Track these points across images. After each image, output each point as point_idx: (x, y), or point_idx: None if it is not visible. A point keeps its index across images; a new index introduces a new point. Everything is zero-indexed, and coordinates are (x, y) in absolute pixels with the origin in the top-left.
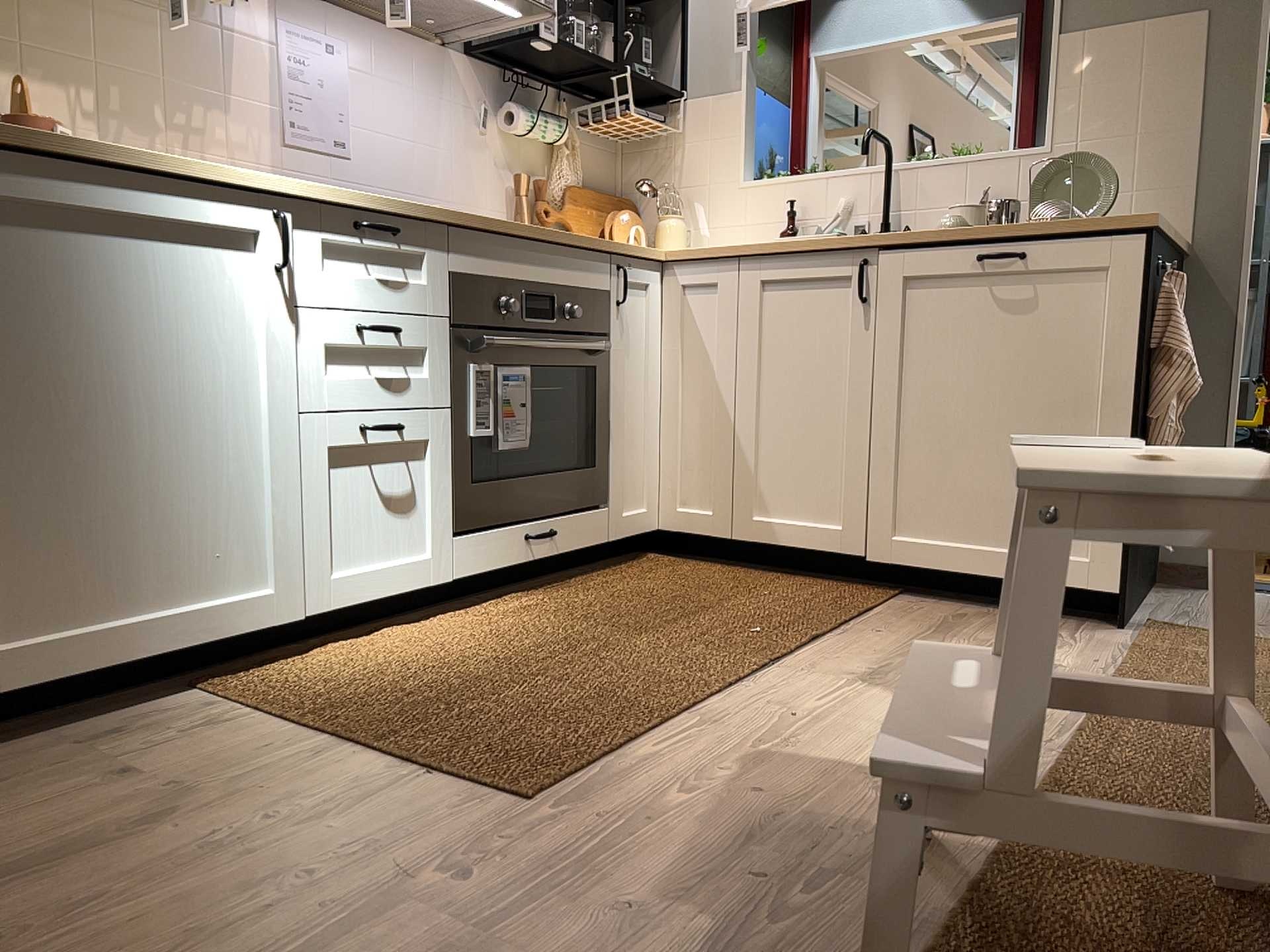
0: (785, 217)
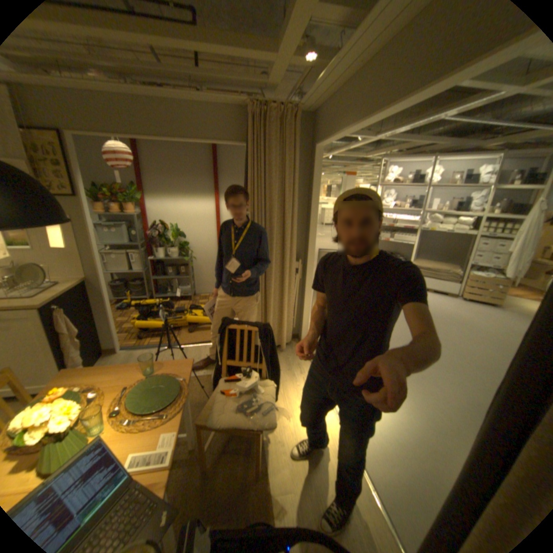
0: None
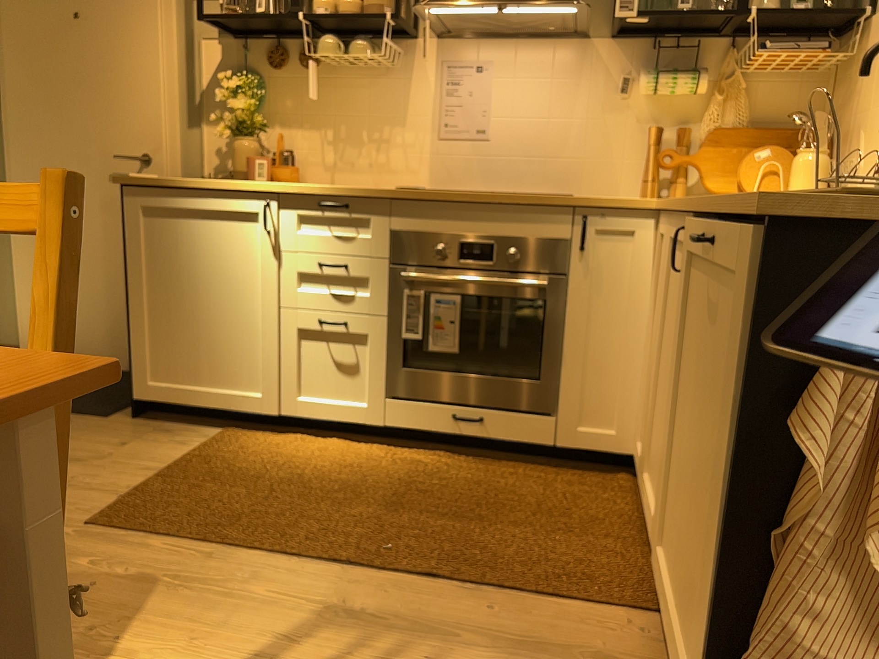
0: None
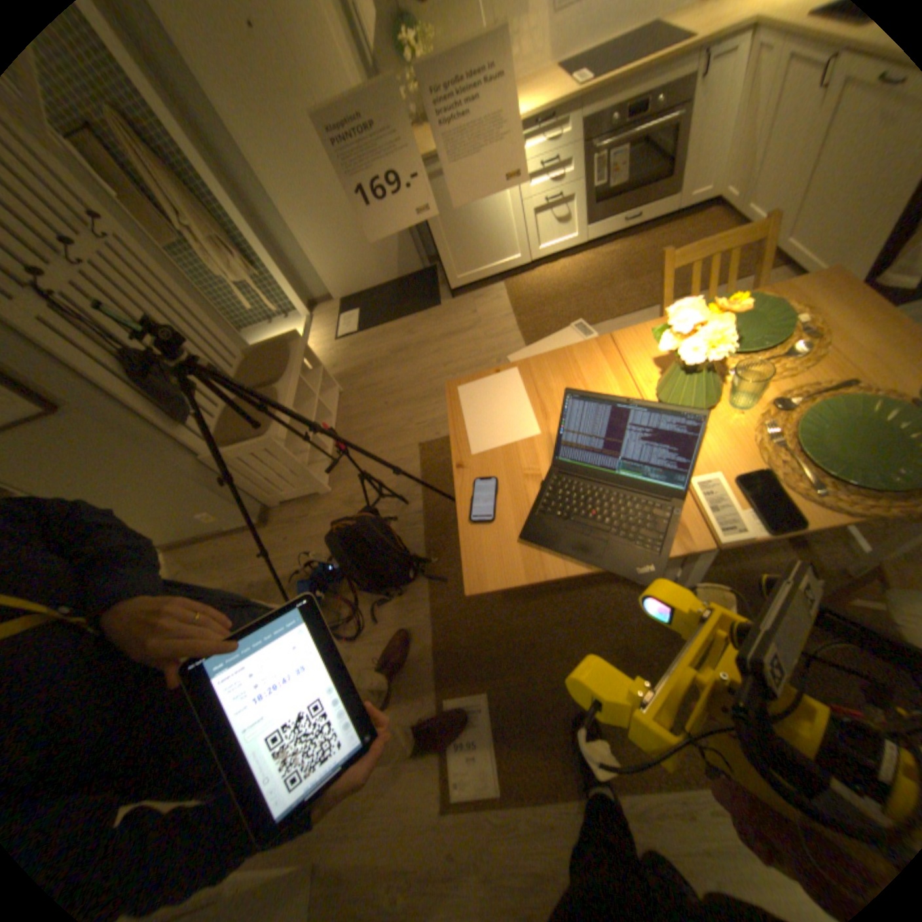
0: None
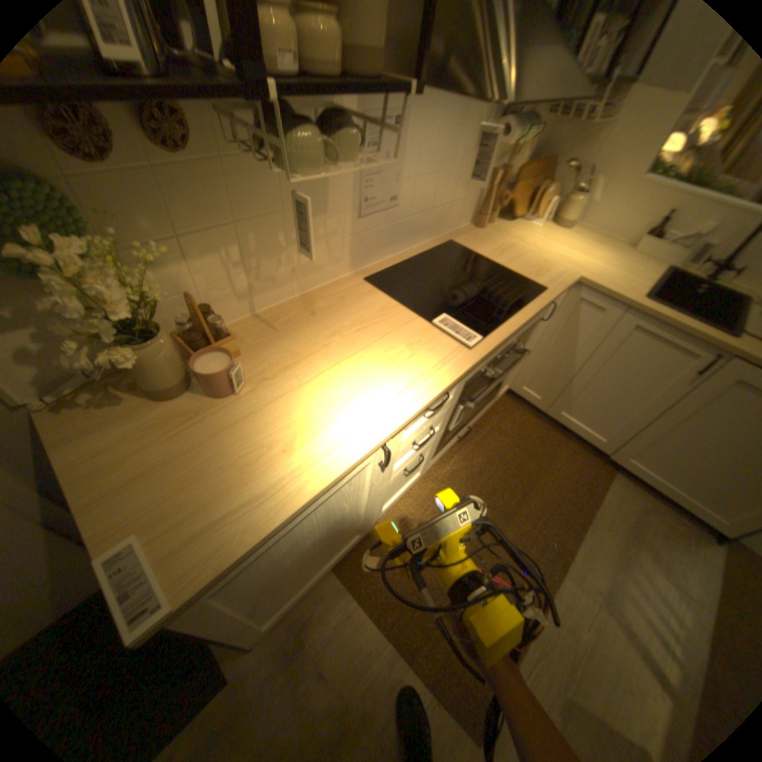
0: (660, 213)
